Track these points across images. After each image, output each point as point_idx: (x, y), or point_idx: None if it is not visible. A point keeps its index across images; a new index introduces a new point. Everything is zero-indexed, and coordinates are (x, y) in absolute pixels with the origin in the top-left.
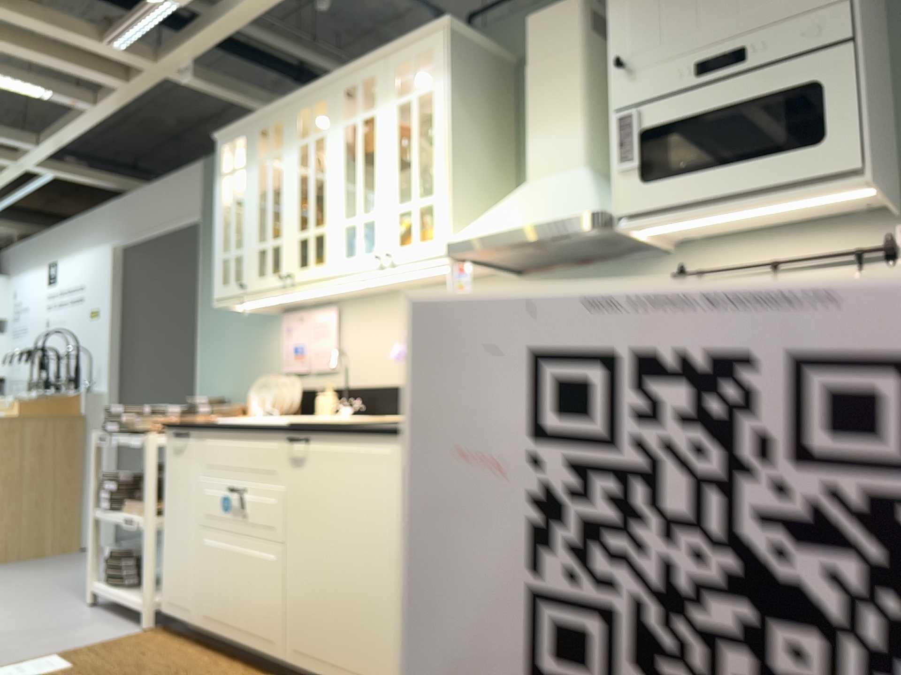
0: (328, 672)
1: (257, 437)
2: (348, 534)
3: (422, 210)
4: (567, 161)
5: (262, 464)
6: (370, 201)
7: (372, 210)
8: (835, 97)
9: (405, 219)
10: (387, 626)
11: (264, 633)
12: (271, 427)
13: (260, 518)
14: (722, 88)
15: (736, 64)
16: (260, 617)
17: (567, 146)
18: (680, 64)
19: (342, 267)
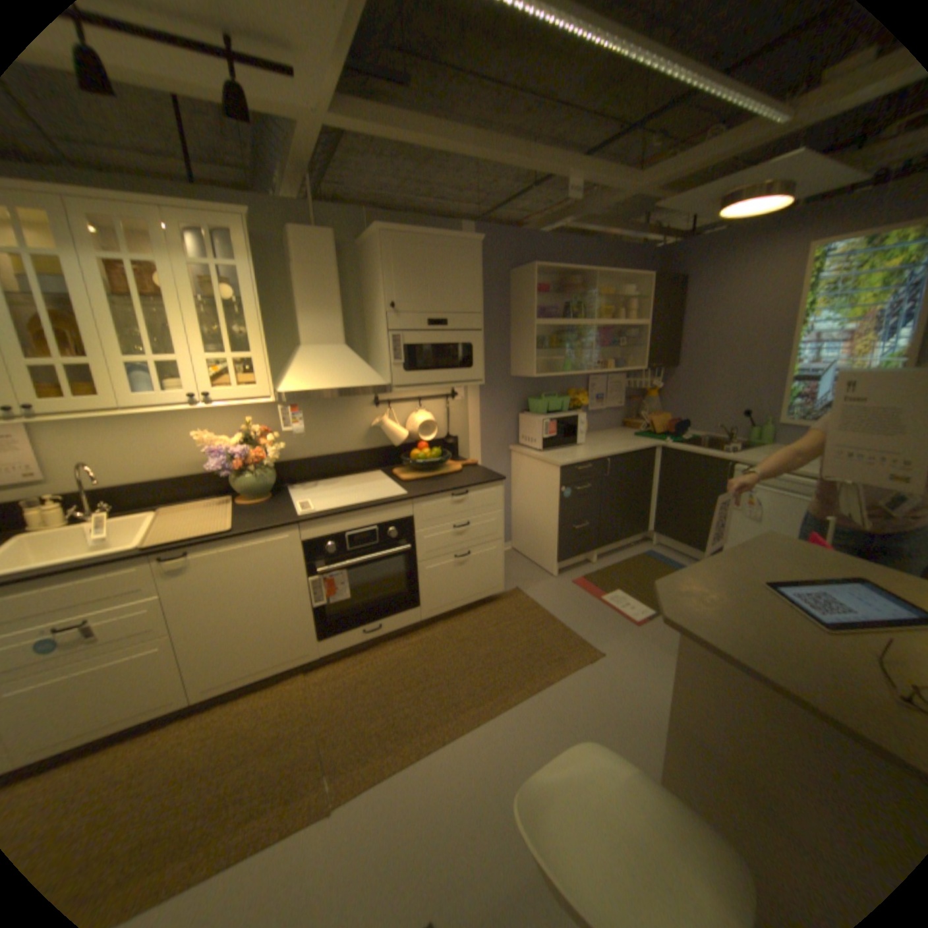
0: (246, 679)
1: (96, 571)
2: (254, 595)
3: (237, 360)
4: (334, 338)
5: (113, 589)
6: (154, 339)
7: (152, 347)
8: (476, 351)
9: (212, 363)
10: (300, 626)
11: (158, 701)
12: (125, 557)
13: (126, 630)
14: (439, 335)
15: (445, 326)
16: (146, 696)
17: (333, 328)
18: (422, 317)
19: (132, 400)
